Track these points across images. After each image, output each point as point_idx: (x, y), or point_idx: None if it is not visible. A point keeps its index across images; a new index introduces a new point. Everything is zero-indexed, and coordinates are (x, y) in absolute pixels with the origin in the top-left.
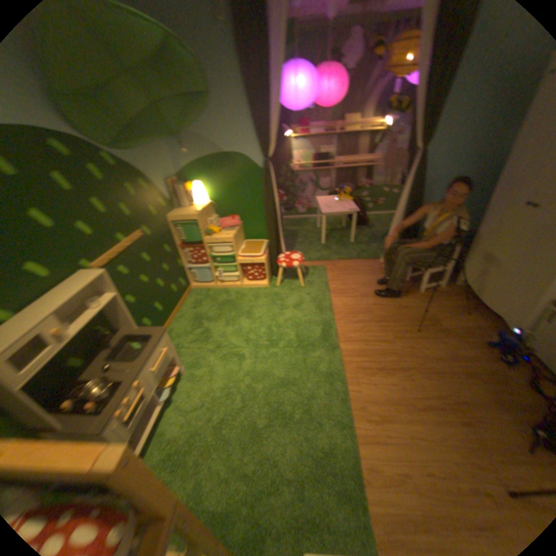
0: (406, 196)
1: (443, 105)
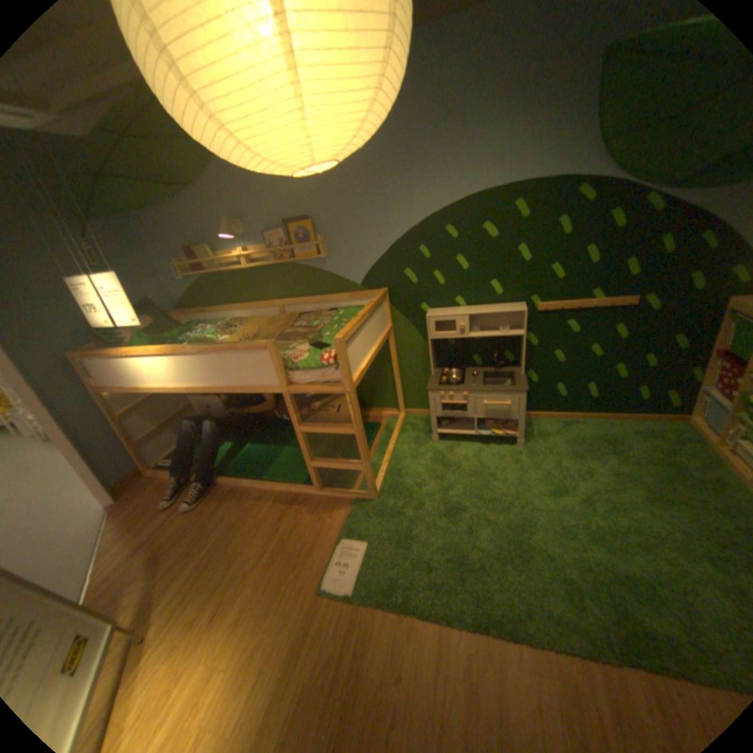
0: None
1: None
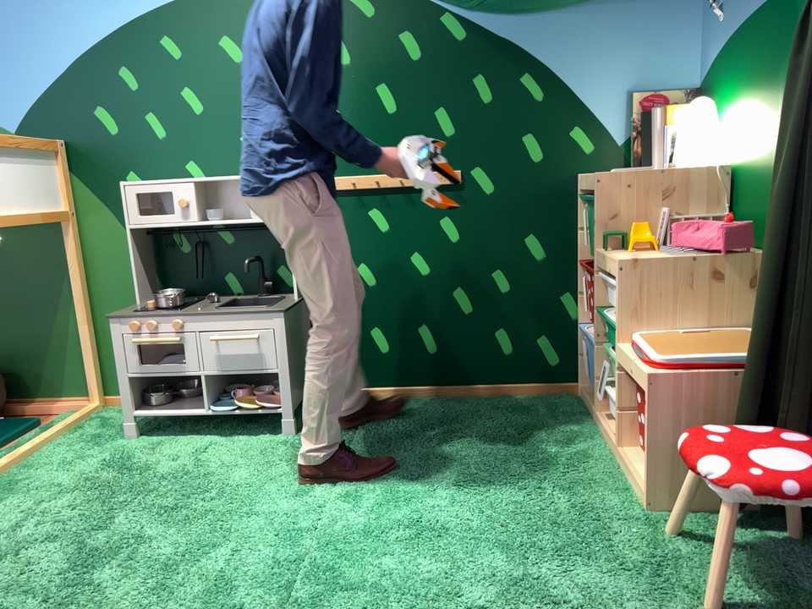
0: None
1: None
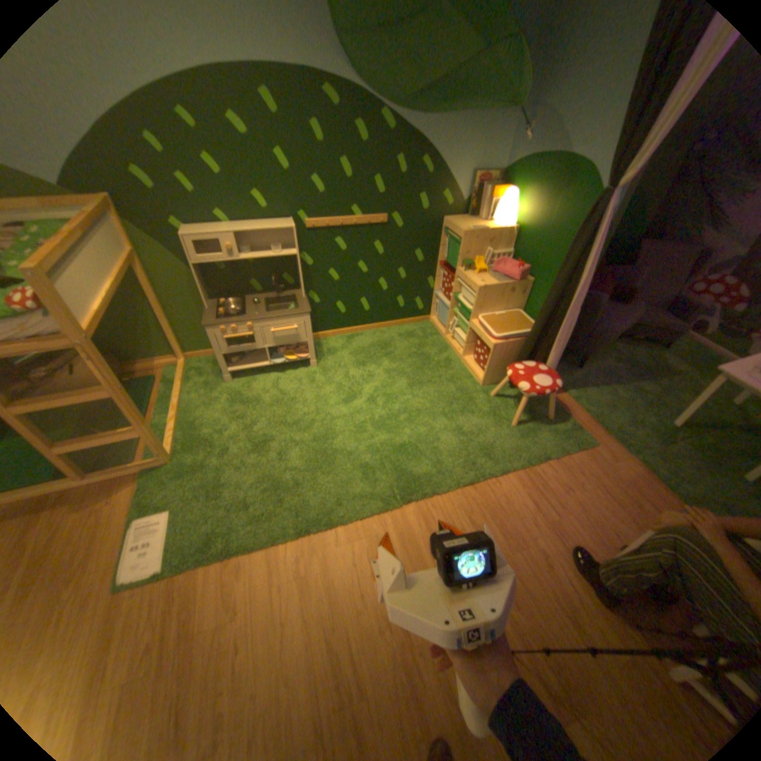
0: None
1: None
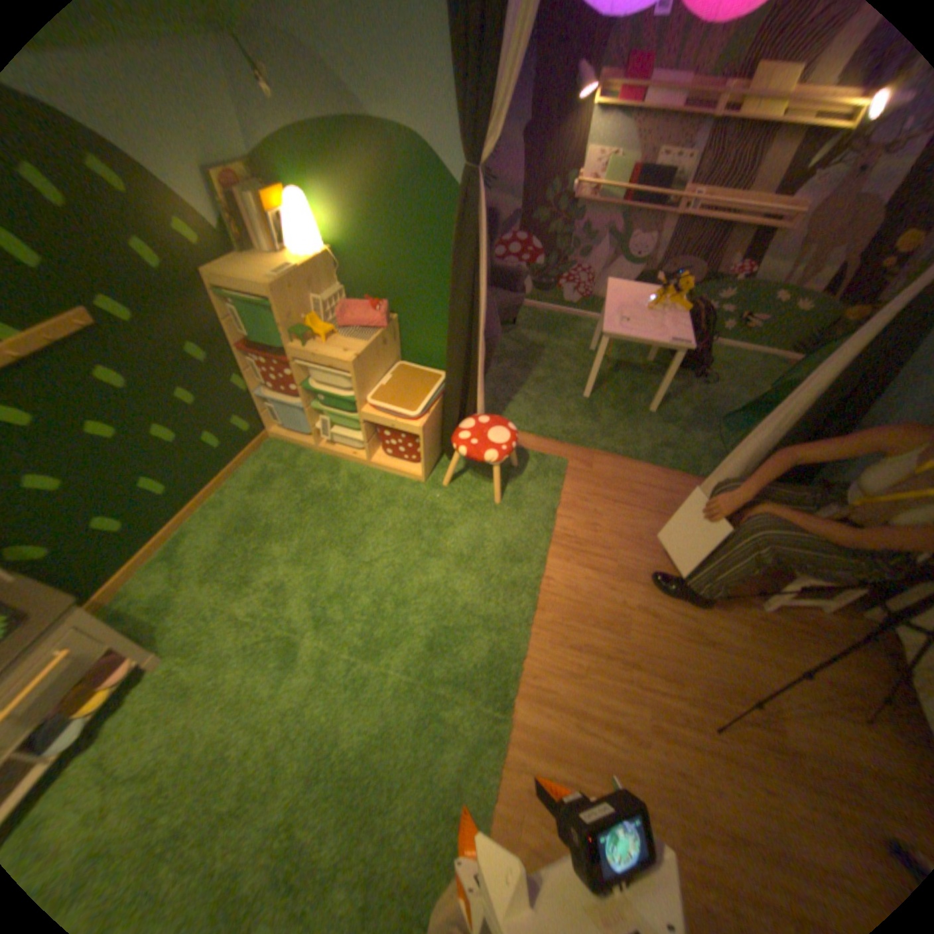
0: (842, 369)
1: None
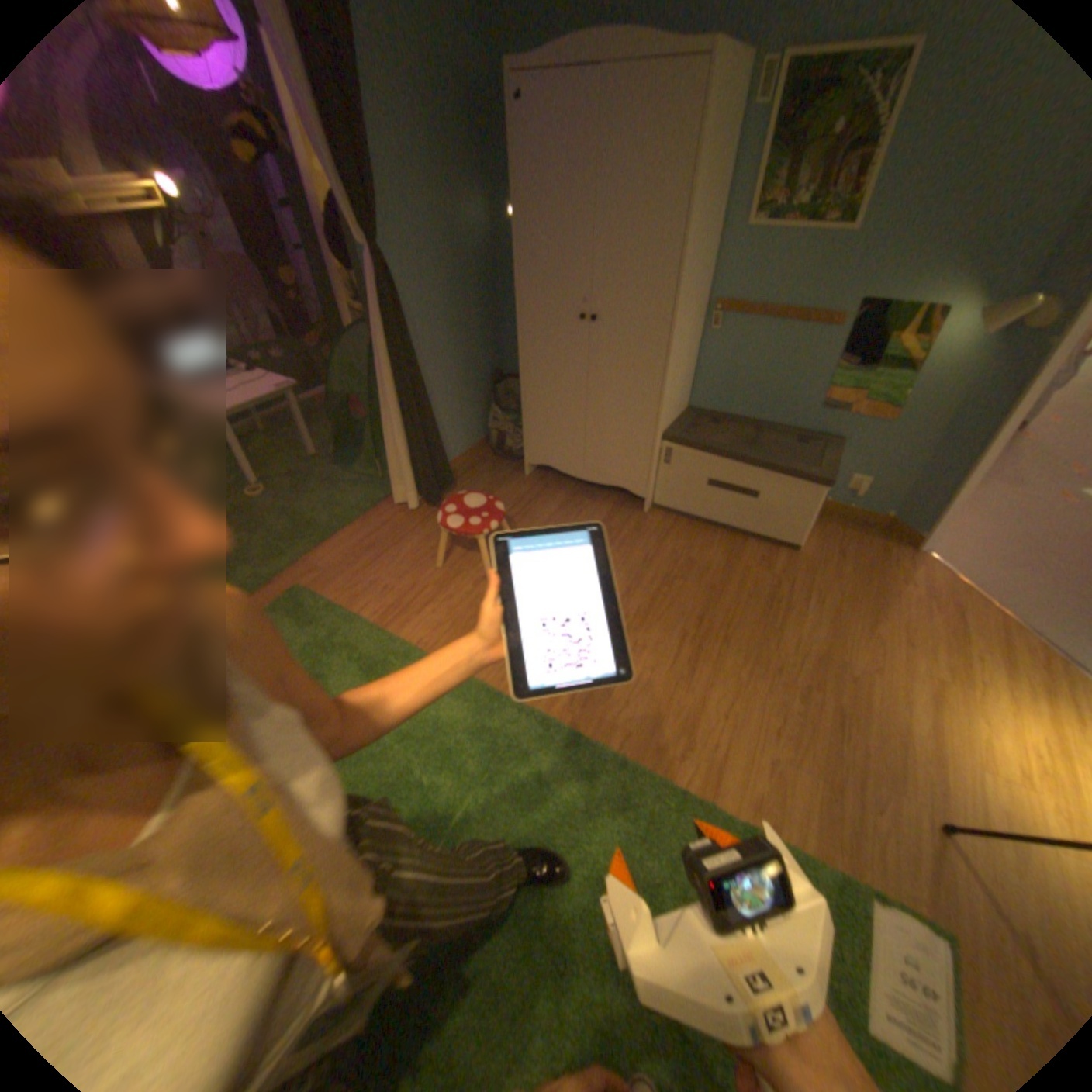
0: (385, 354)
1: (365, 142)
